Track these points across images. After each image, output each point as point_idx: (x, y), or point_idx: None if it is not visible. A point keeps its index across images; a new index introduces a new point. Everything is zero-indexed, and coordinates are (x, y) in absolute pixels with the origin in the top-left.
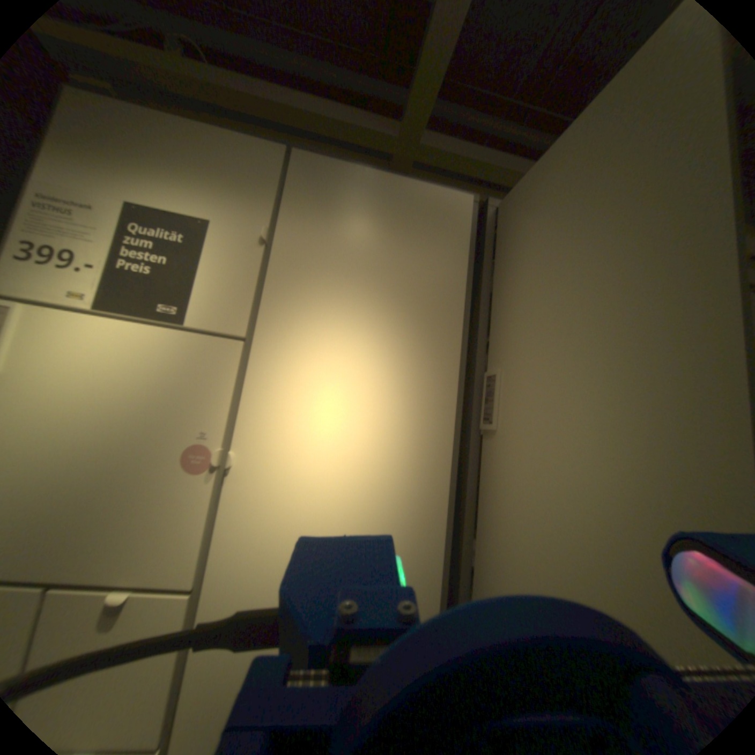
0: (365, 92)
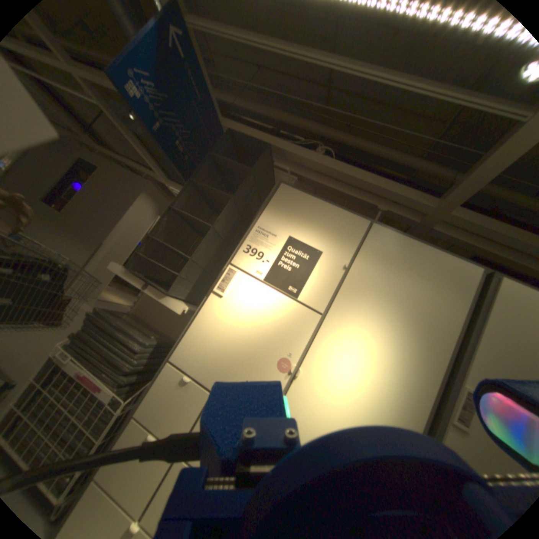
0: (418, 167)
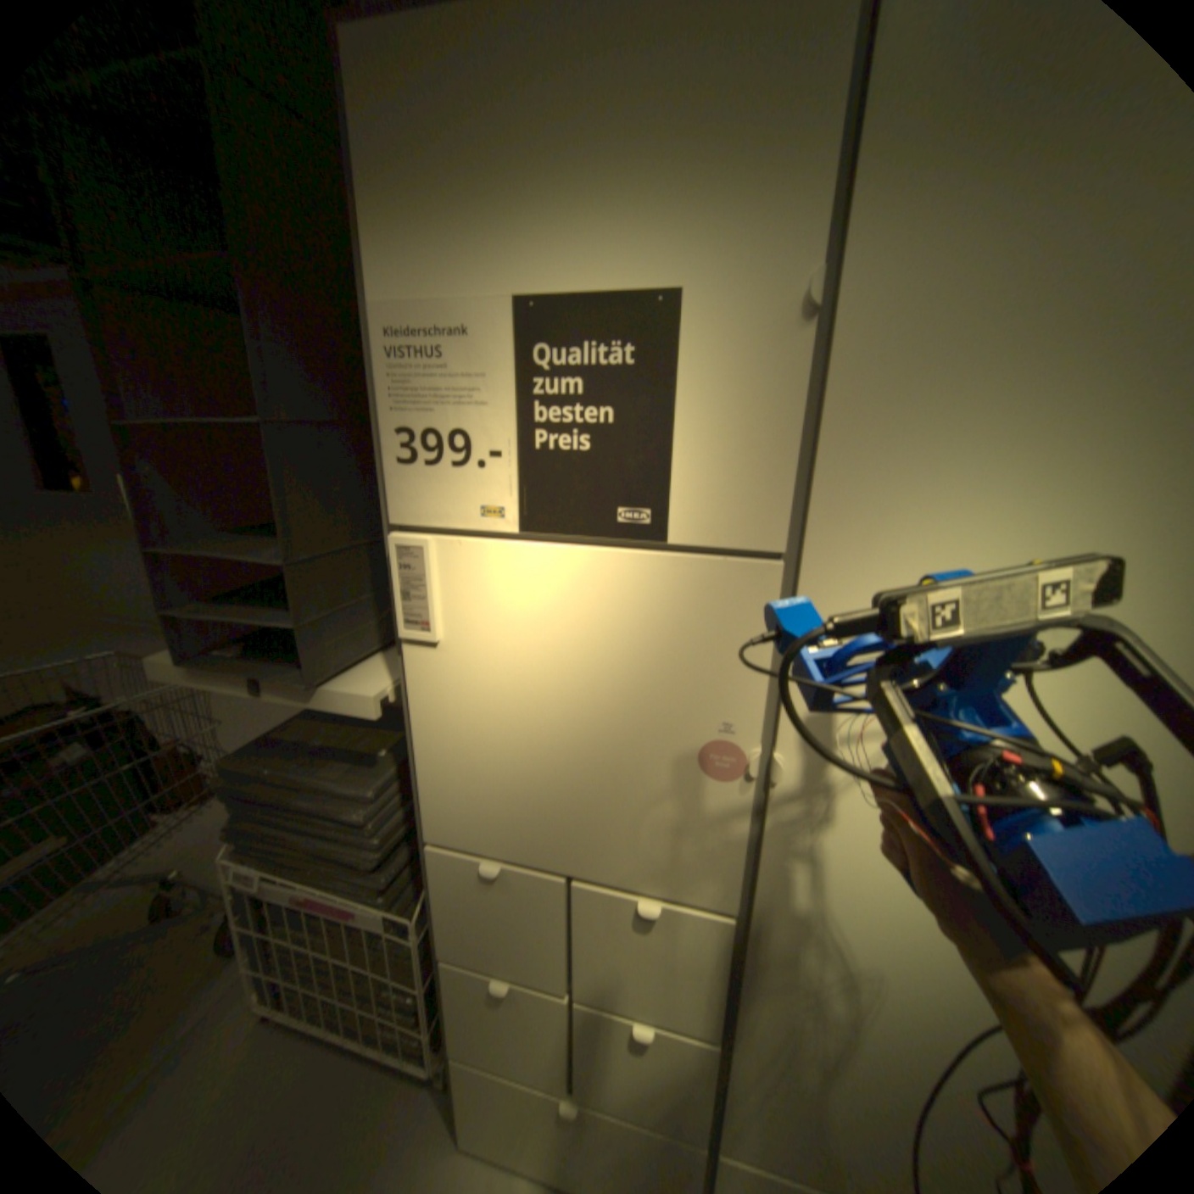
0: None
